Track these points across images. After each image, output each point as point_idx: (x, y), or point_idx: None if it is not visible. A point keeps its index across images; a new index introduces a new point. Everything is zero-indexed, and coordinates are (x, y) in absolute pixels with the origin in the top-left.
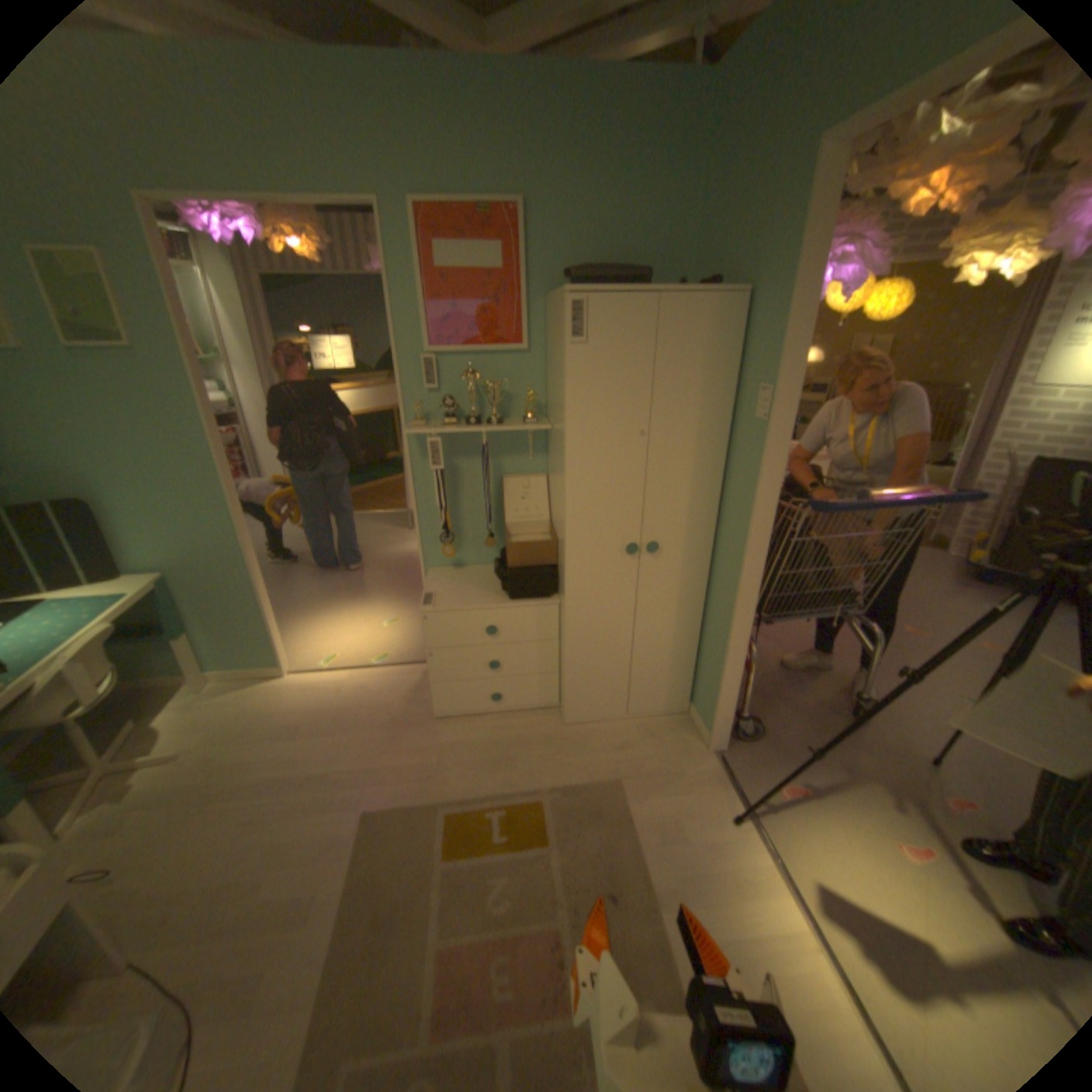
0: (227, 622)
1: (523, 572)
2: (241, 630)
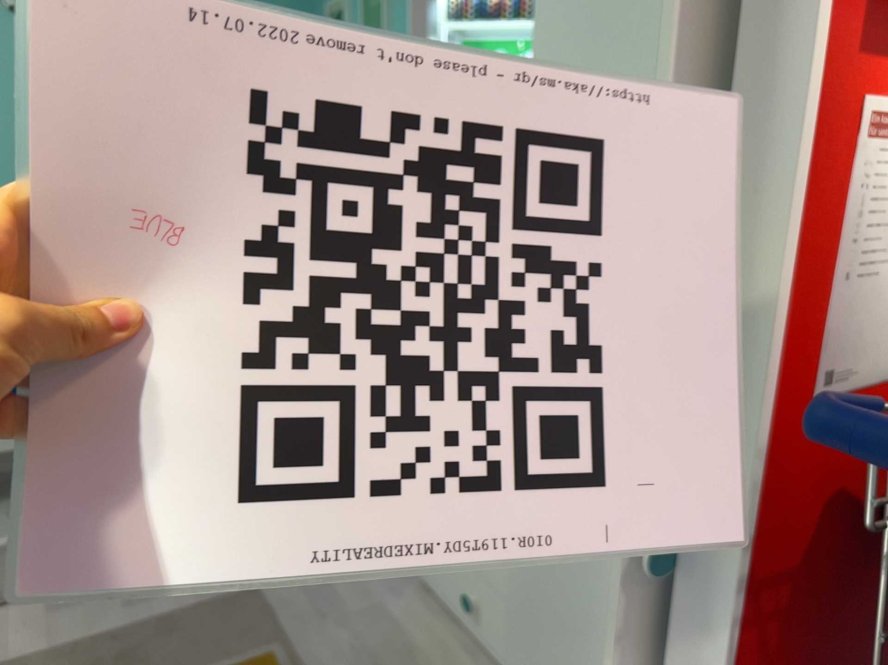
0: None
1: None
2: None
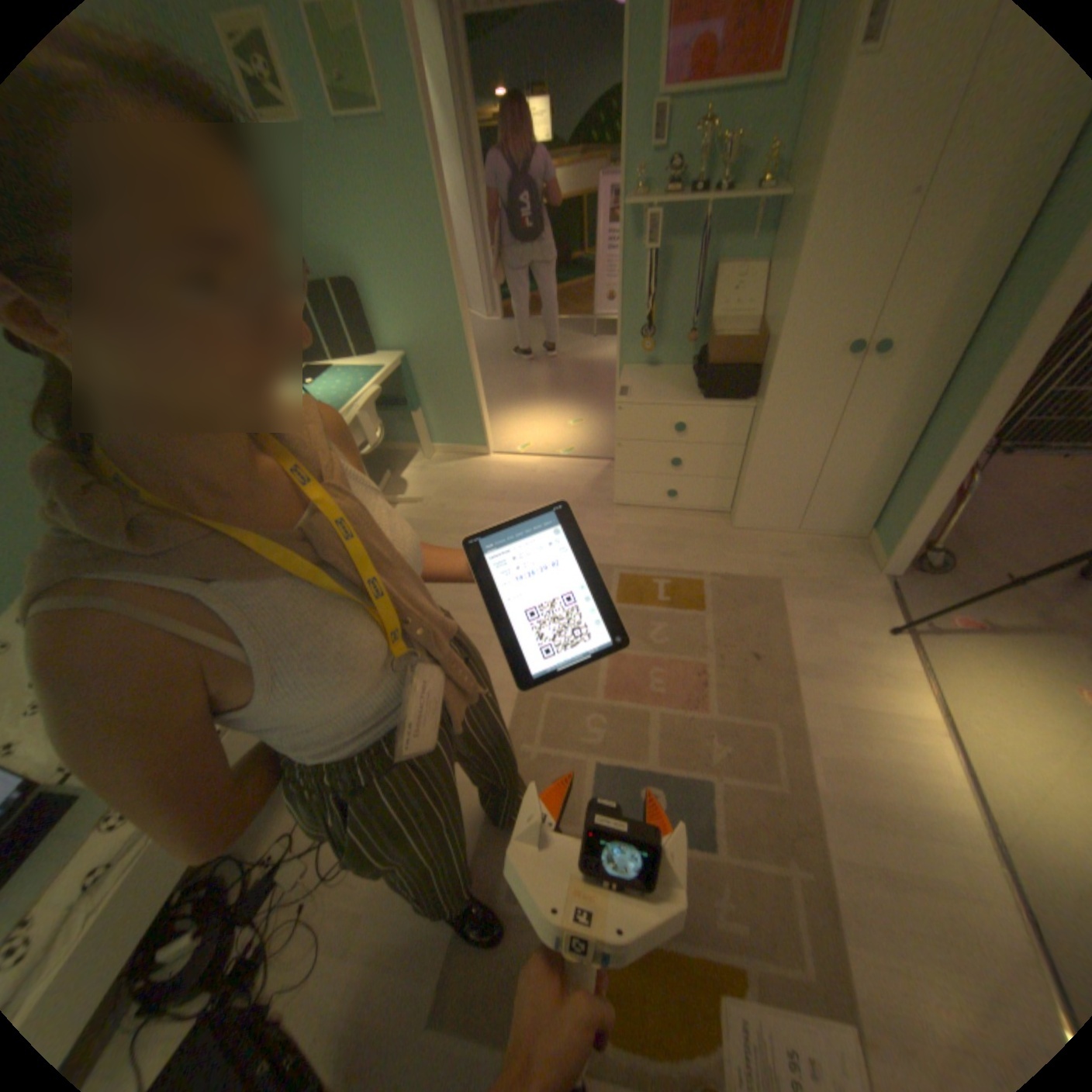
0: (450, 401)
1: (722, 370)
2: (459, 409)
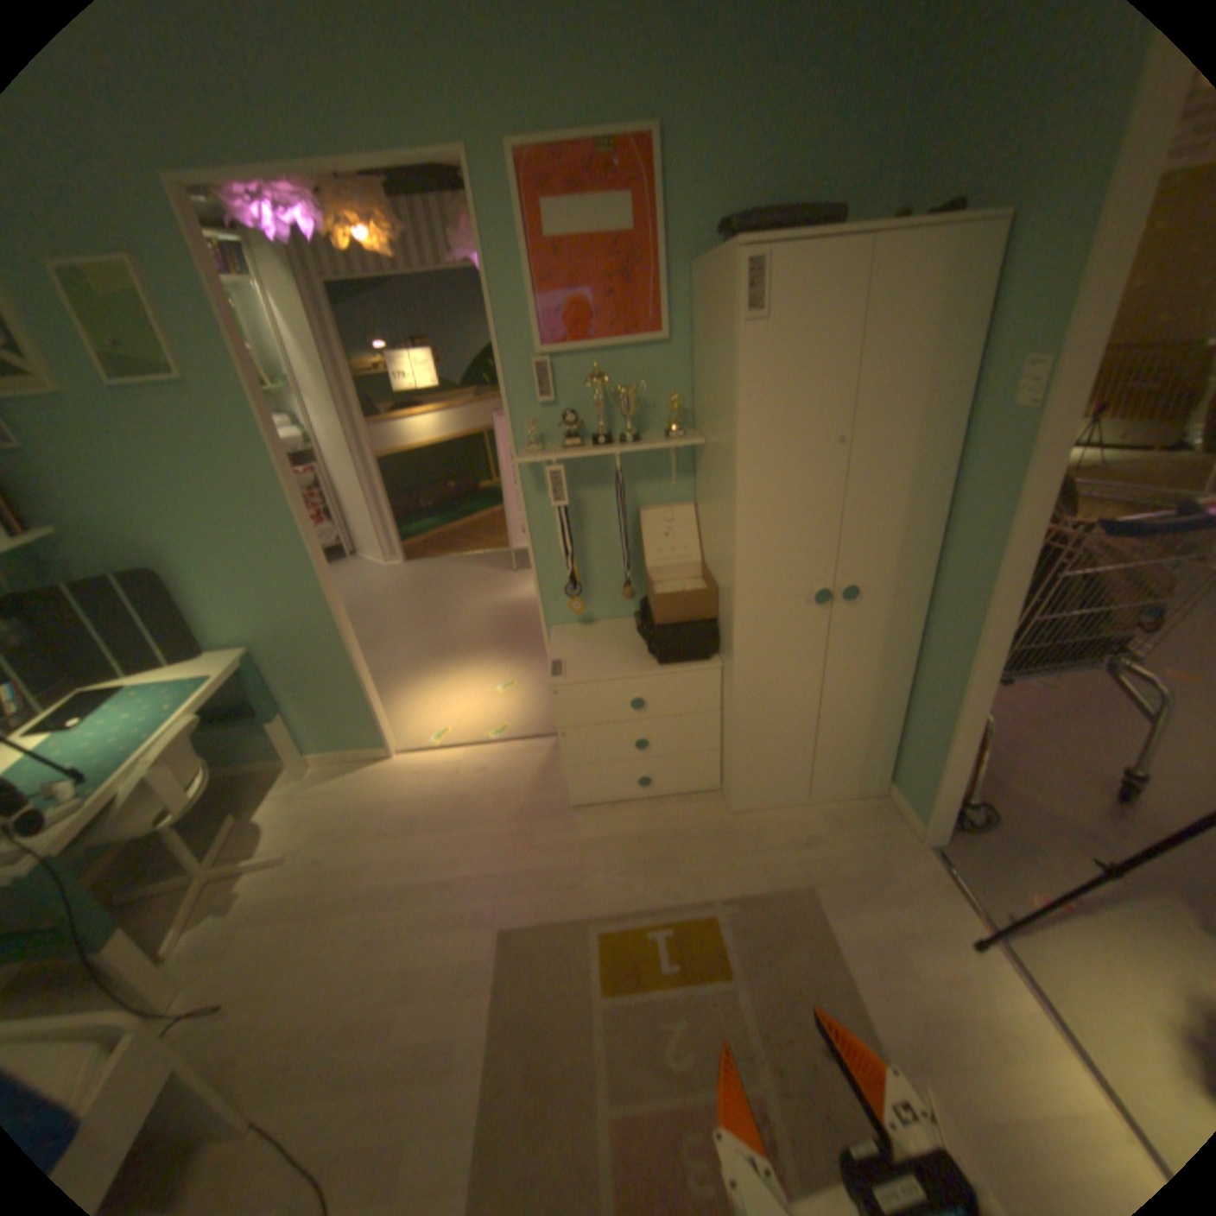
0: (325, 700)
1: (674, 631)
2: (340, 708)
